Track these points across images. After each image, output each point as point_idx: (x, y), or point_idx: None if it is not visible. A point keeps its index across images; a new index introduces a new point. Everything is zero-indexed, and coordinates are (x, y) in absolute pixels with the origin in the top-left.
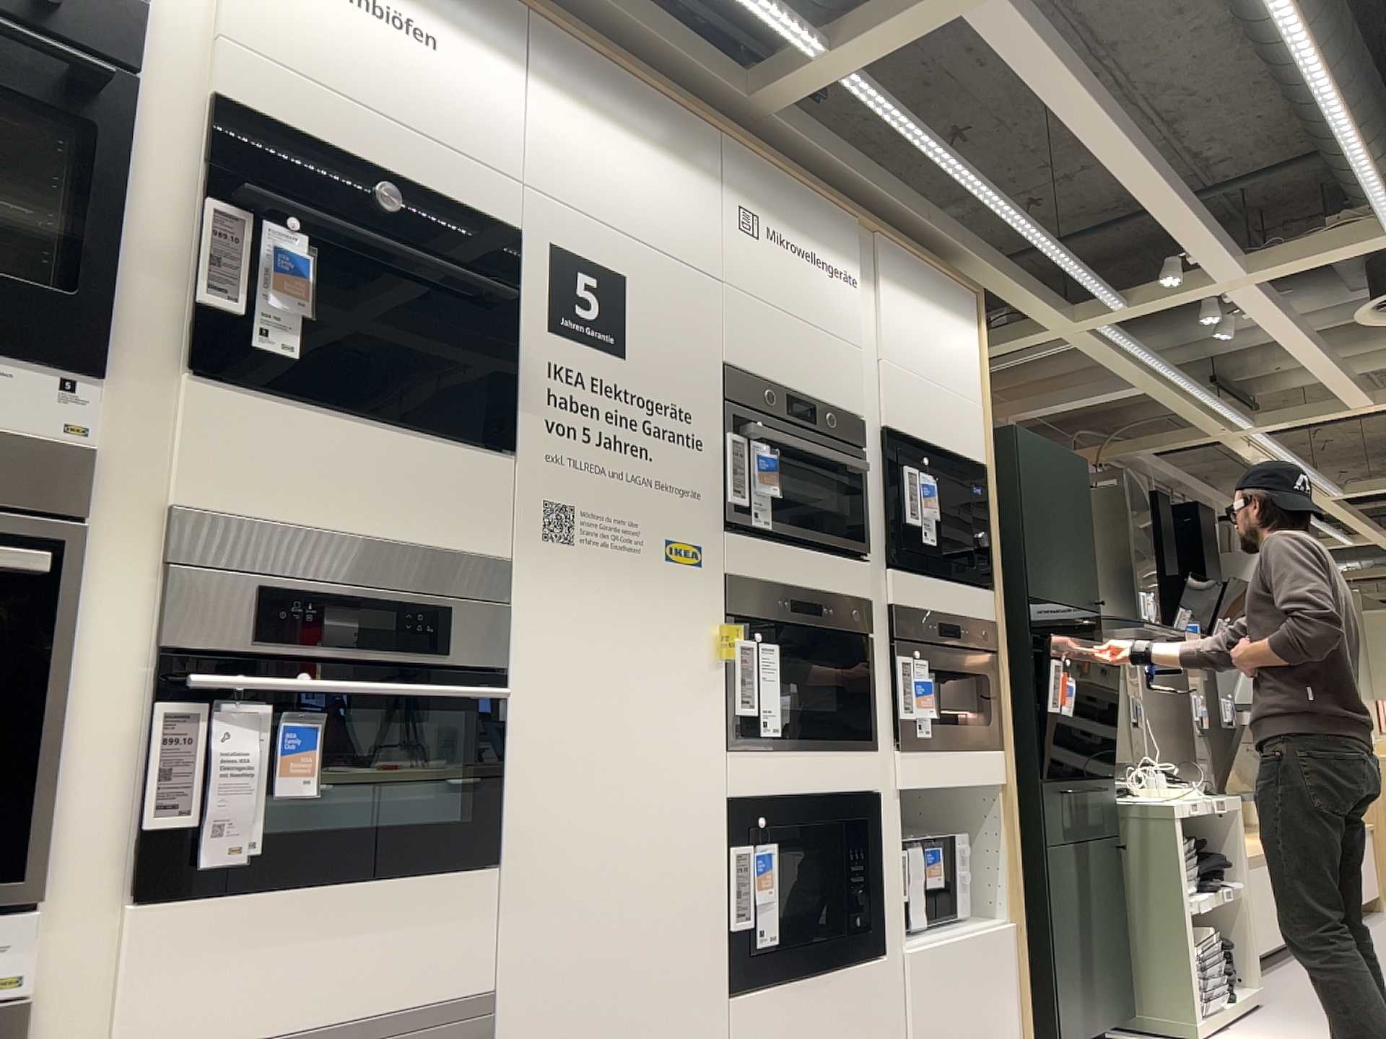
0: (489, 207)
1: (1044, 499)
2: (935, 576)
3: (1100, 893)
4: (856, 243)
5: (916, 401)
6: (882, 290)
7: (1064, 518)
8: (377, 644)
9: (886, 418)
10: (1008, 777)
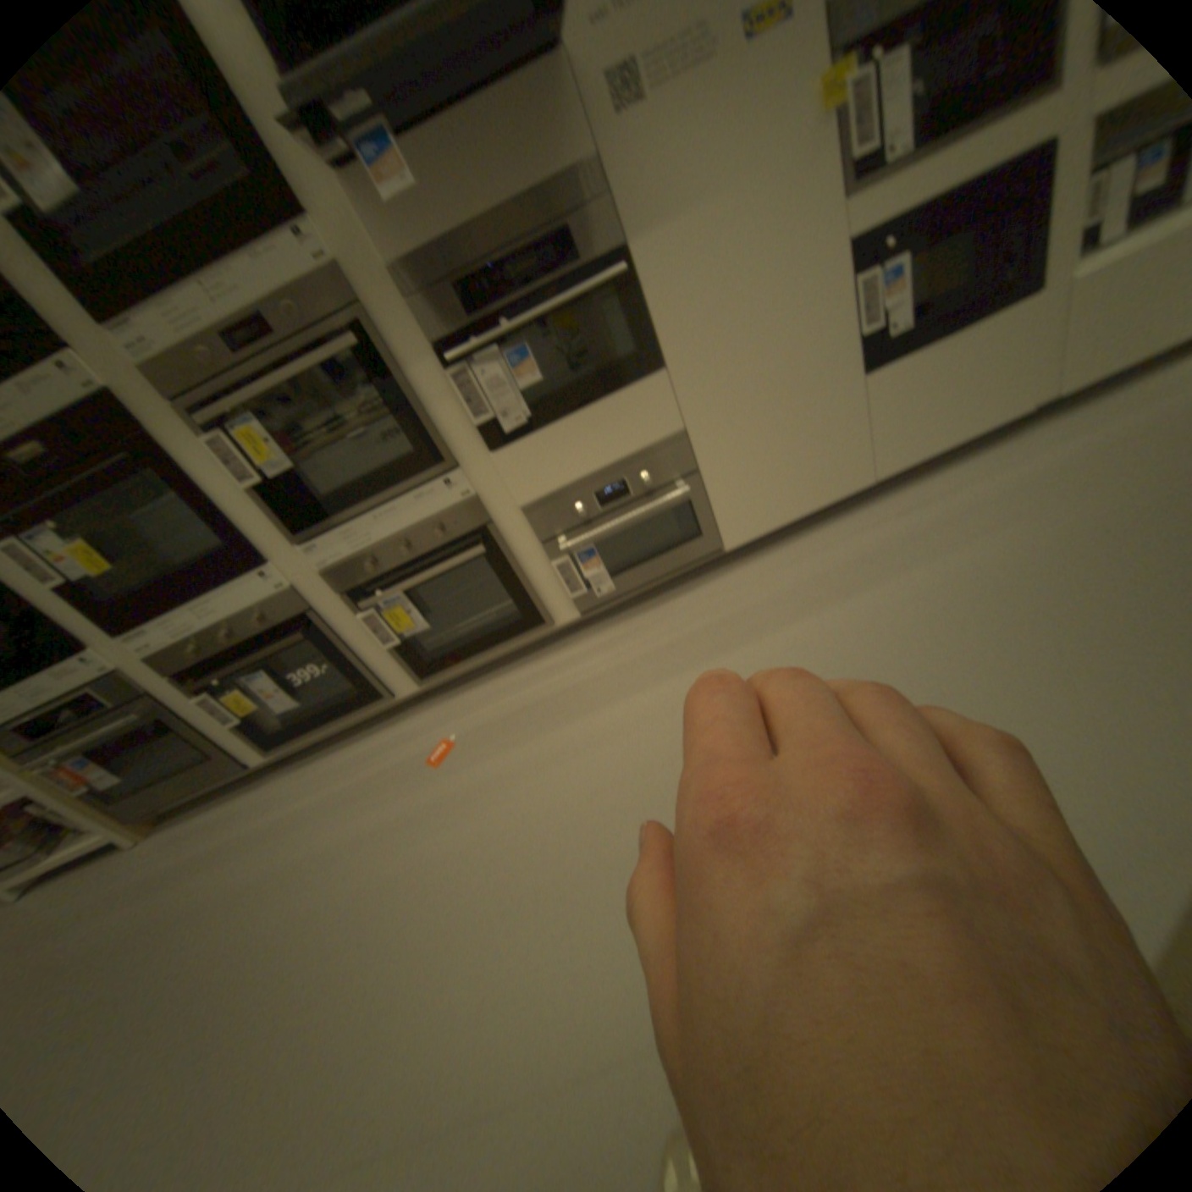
0: None
1: None
2: None
3: None
4: None
5: None
6: None
7: None
8: (531, 276)
9: None
10: None
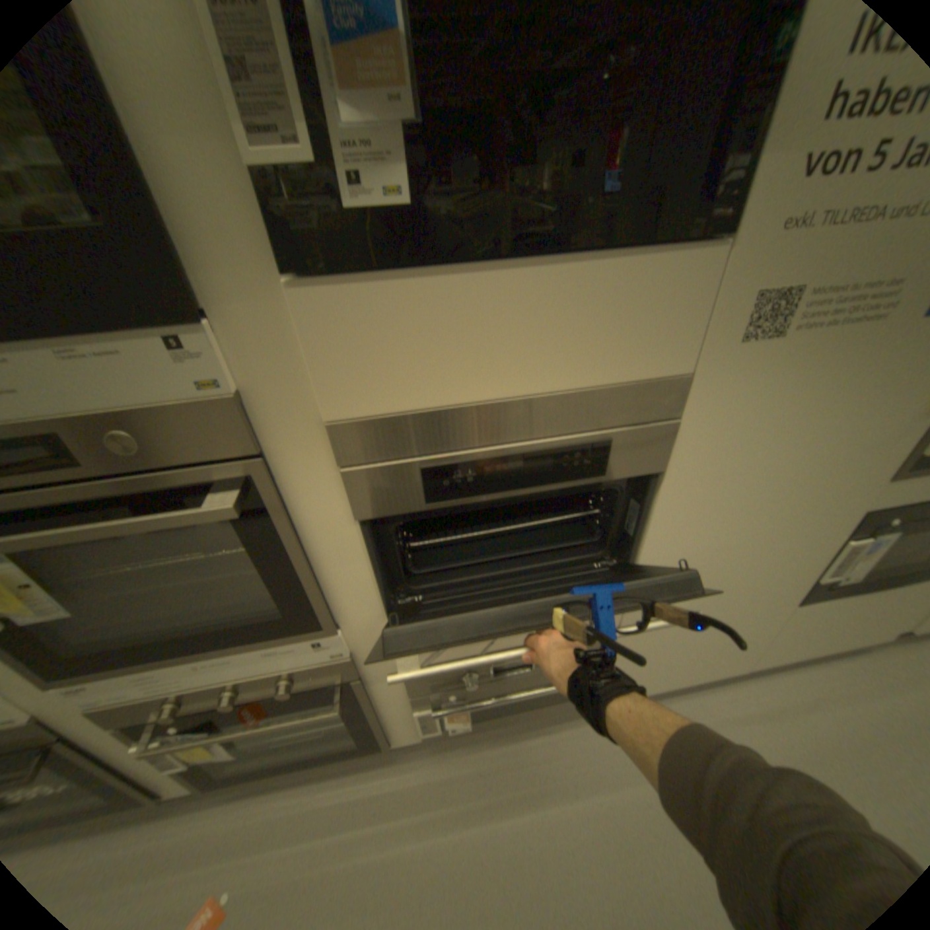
0: None
1: None
2: None
3: None
4: None
5: None
6: None
7: None
8: (536, 481)
9: None
10: None
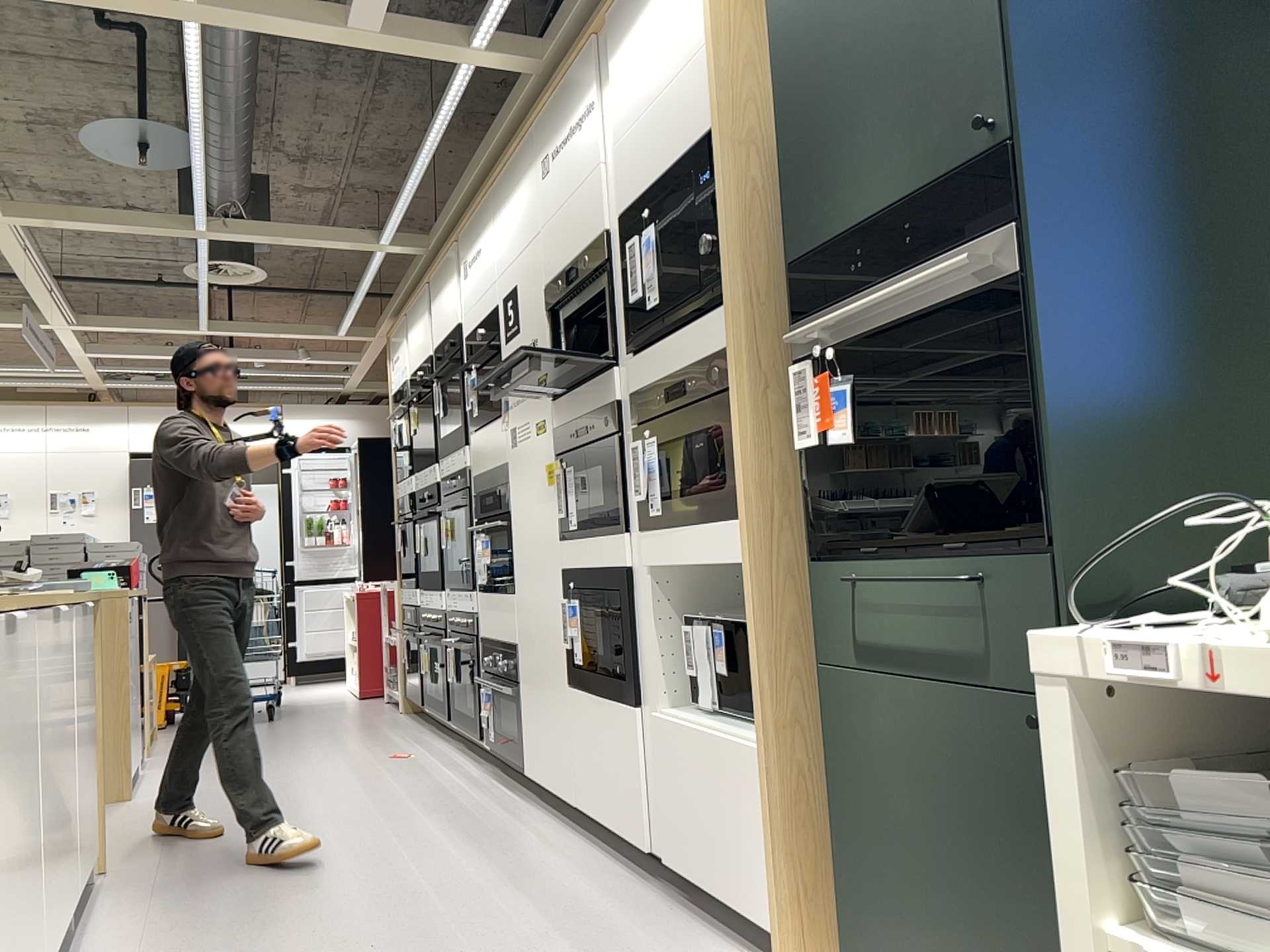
0: (491, 305)
1: (836, 34)
2: (674, 332)
3: (1005, 812)
4: (593, 62)
5: (641, 150)
6: (612, 72)
7: (894, 13)
8: (490, 509)
9: (620, 208)
10: (753, 557)
